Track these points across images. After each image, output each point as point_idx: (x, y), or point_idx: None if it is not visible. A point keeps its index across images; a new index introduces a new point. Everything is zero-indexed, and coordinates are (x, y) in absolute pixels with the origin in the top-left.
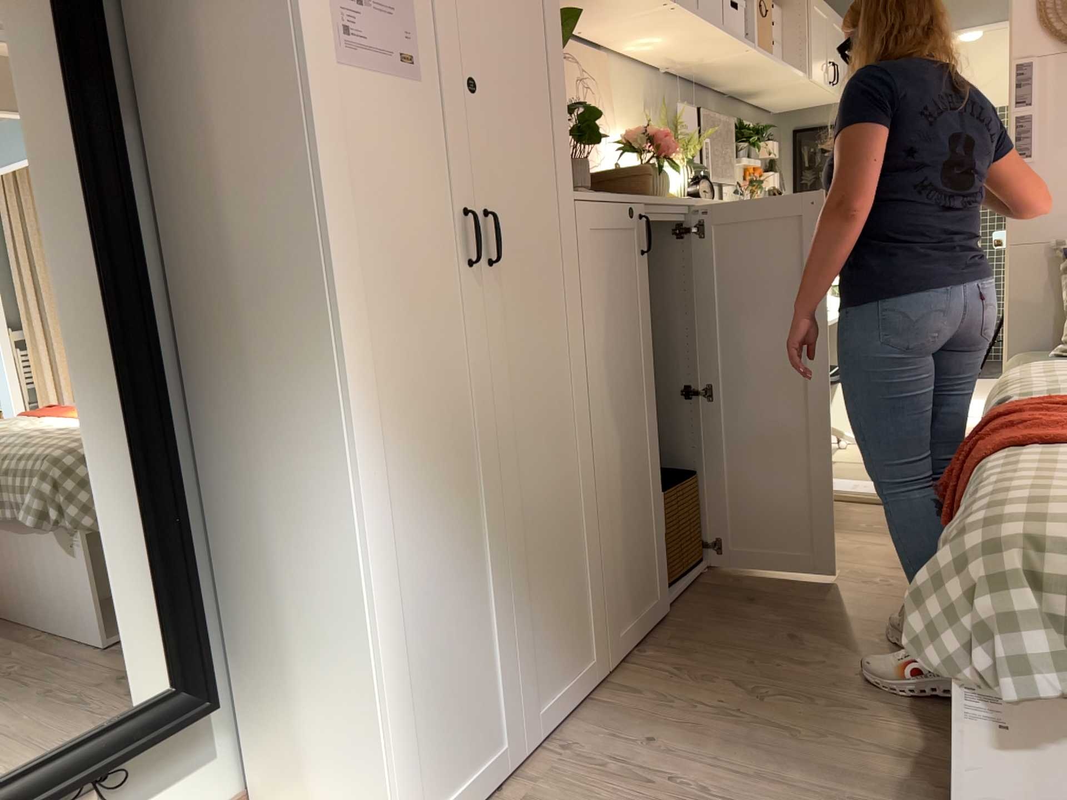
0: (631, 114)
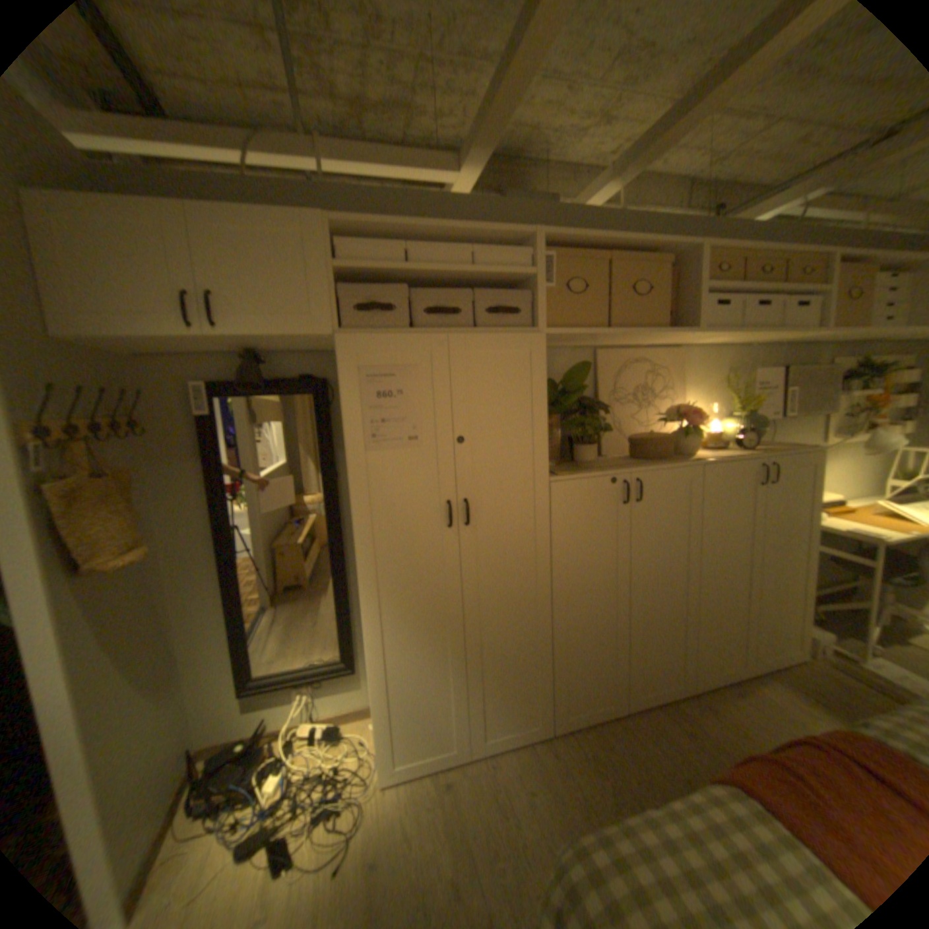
0: (715, 381)
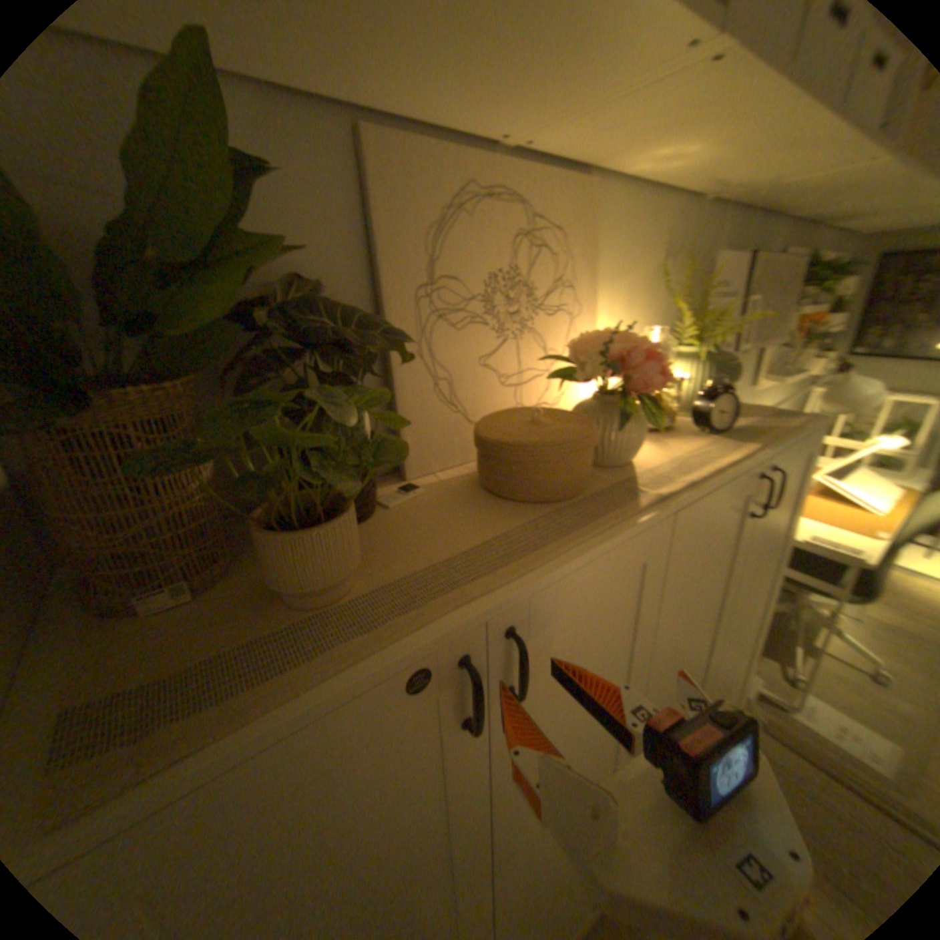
0: (643, 272)
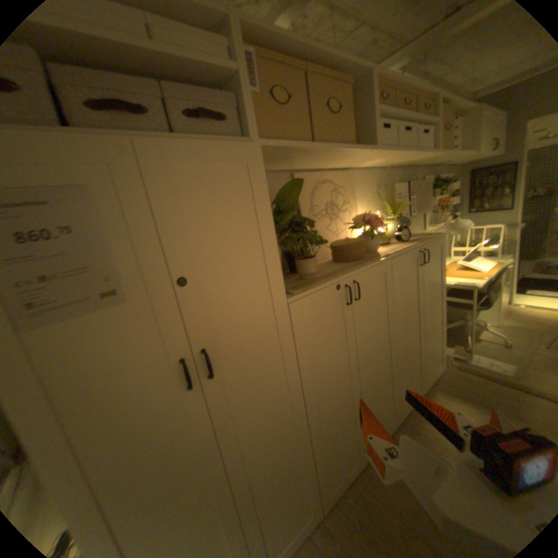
0: (370, 195)
